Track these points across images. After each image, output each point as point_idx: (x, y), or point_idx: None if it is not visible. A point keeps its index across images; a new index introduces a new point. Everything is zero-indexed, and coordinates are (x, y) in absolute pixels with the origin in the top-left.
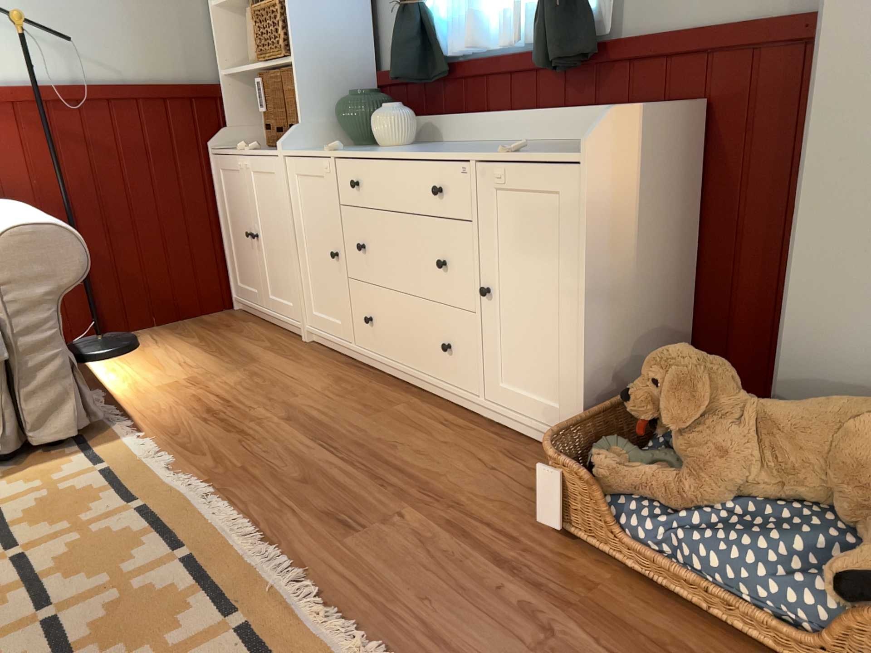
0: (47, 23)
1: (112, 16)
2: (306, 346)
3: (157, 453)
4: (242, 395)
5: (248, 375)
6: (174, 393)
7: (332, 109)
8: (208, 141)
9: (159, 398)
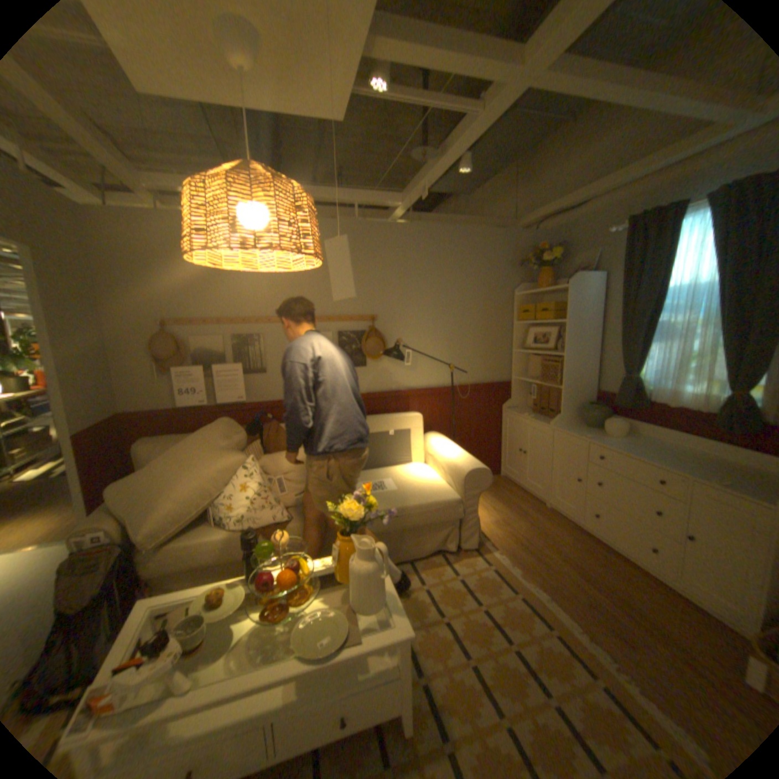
0: (453, 362)
1: (475, 357)
2: (549, 511)
3: (512, 567)
4: (533, 538)
5: (529, 525)
6: (499, 528)
7: (575, 407)
8: (502, 404)
9: (494, 530)
